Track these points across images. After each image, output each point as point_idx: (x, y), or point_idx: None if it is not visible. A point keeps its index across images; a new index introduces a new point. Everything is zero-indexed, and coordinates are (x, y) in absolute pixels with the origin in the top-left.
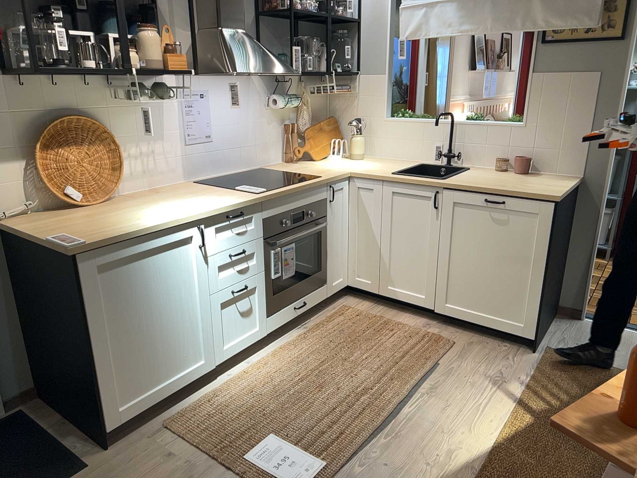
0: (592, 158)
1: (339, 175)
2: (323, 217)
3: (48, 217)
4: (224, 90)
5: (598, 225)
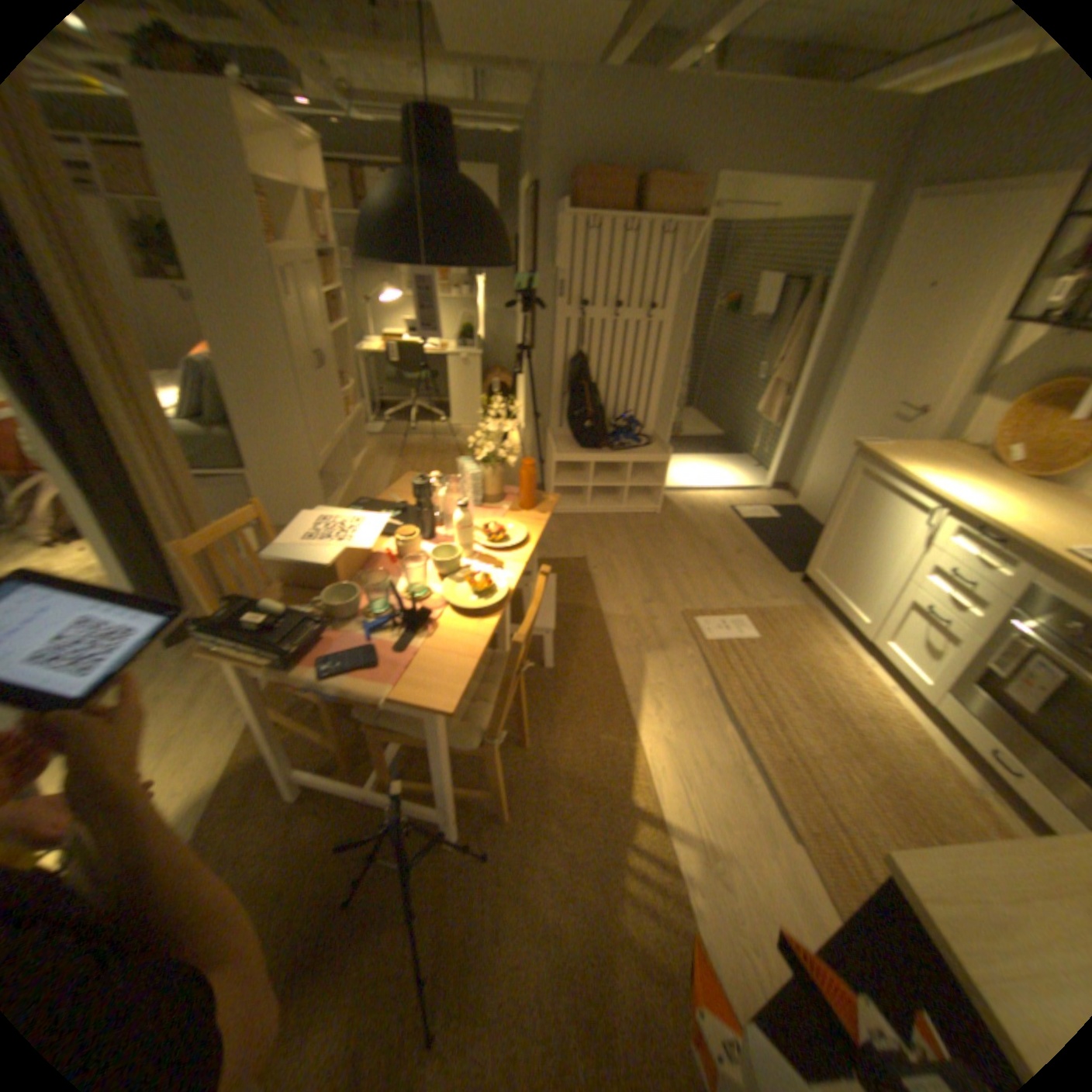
0: None
1: None
2: None
3: (967, 453)
4: None
5: None
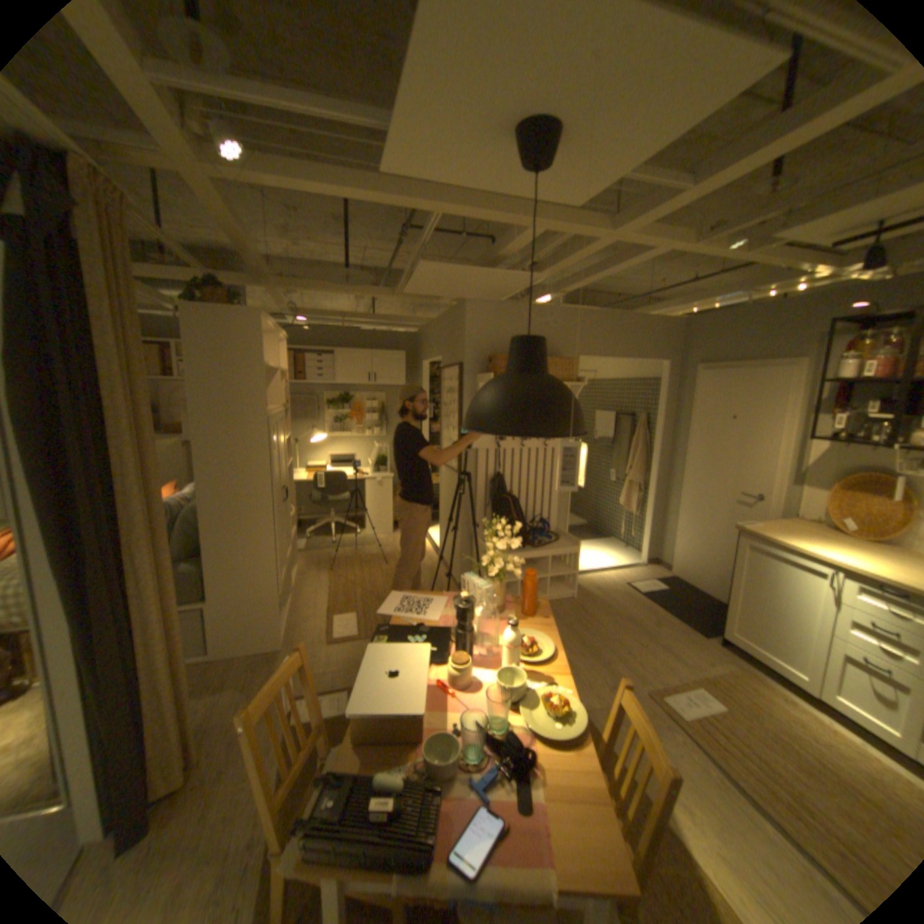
0: None
1: None
2: None
3: (814, 527)
4: None
5: None
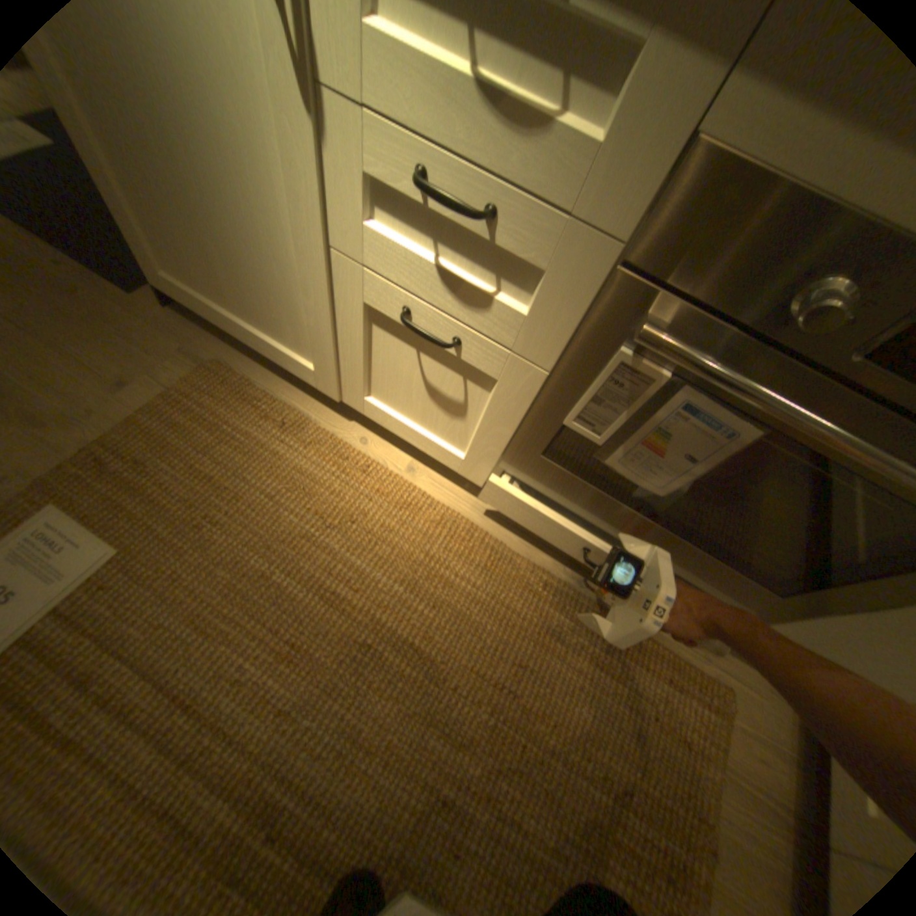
0: None
1: None
2: None
3: None
4: None
5: None
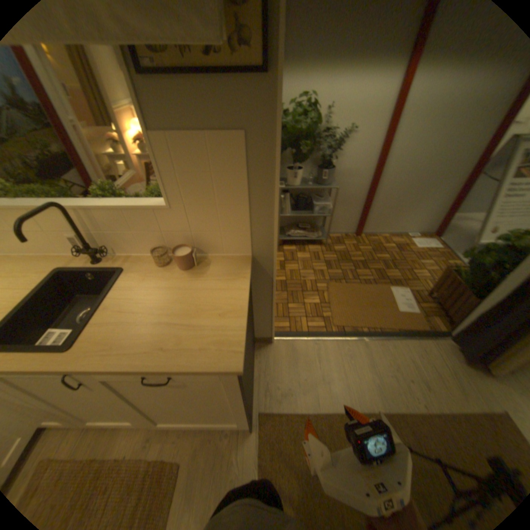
0: (256, 237)
1: None
2: None
3: None
4: None
5: (273, 290)
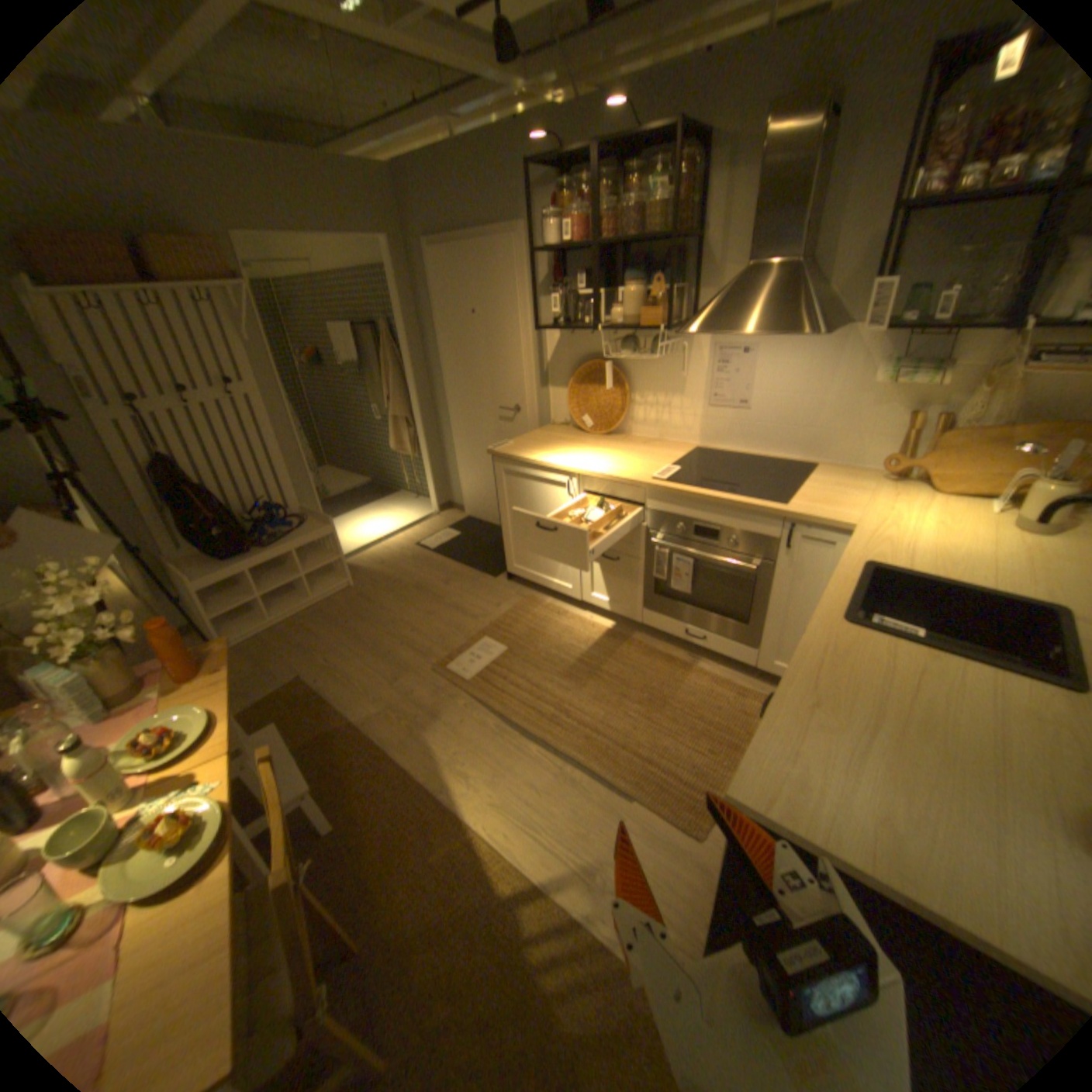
0: None
1: (814, 517)
2: (766, 560)
3: (561, 431)
4: (787, 344)
5: None
